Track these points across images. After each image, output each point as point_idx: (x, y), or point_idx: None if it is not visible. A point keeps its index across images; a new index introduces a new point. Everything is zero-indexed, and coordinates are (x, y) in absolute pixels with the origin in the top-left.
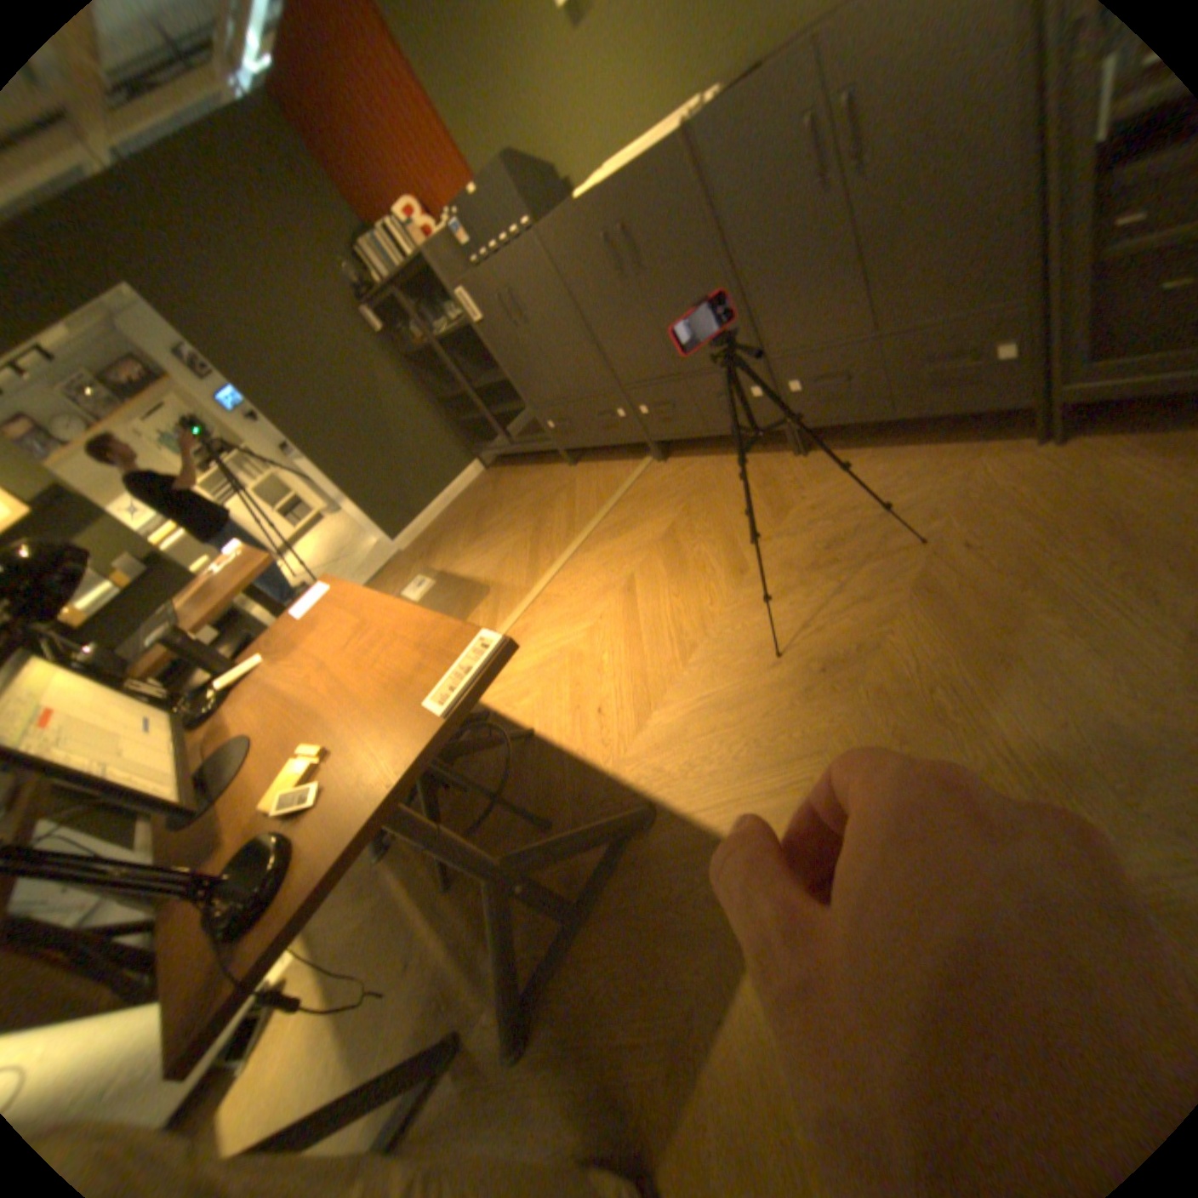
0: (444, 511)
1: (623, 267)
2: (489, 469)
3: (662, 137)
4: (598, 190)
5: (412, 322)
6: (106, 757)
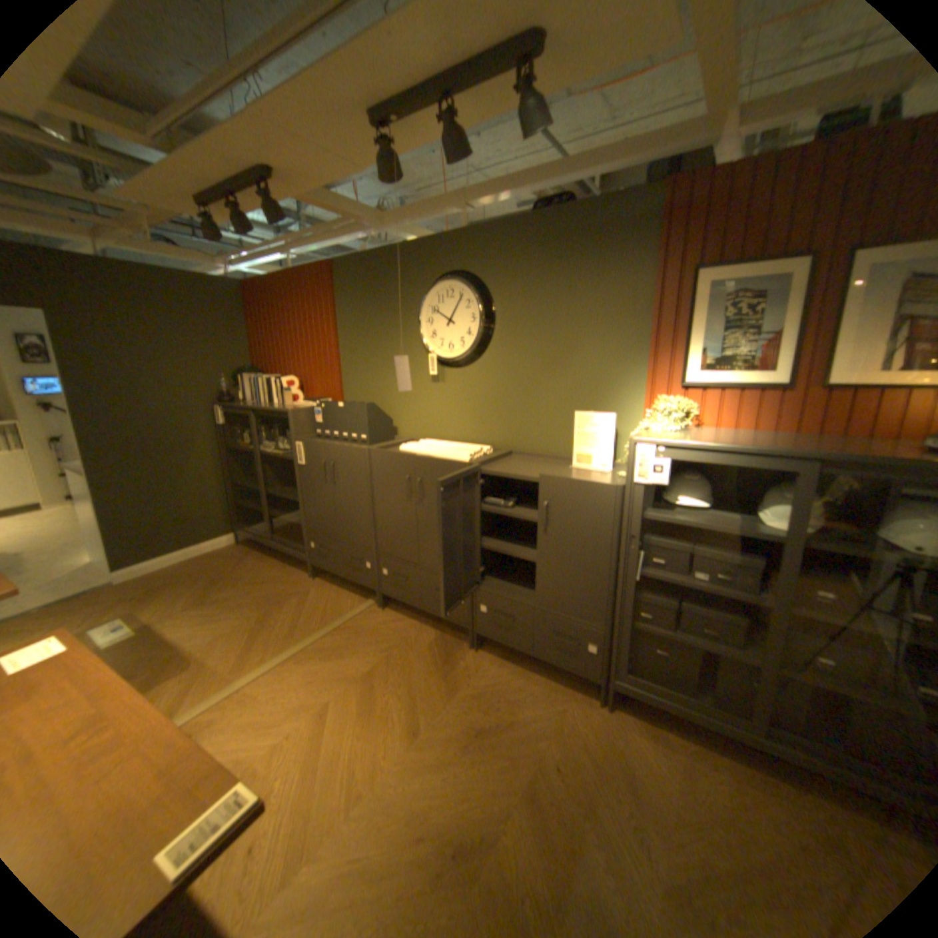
0: (178, 564)
1: (410, 498)
2: (238, 546)
3: (458, 460)
4: (415, 459)
5: (247, 432)
6: None
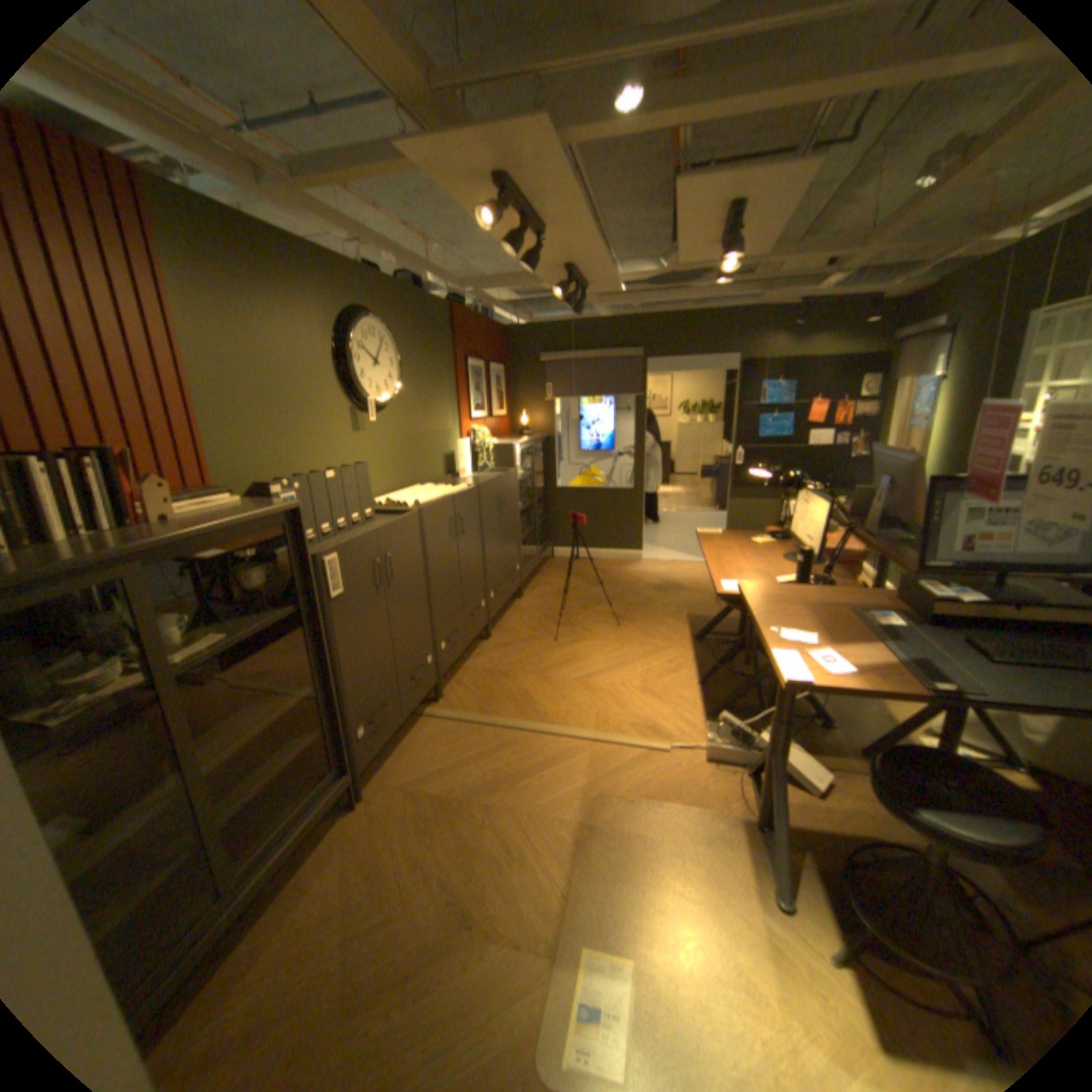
0: None
1: (455, 540)
2: None
3: (463, 489)
4: (455, 499)
5: None
6: (798, 516)
